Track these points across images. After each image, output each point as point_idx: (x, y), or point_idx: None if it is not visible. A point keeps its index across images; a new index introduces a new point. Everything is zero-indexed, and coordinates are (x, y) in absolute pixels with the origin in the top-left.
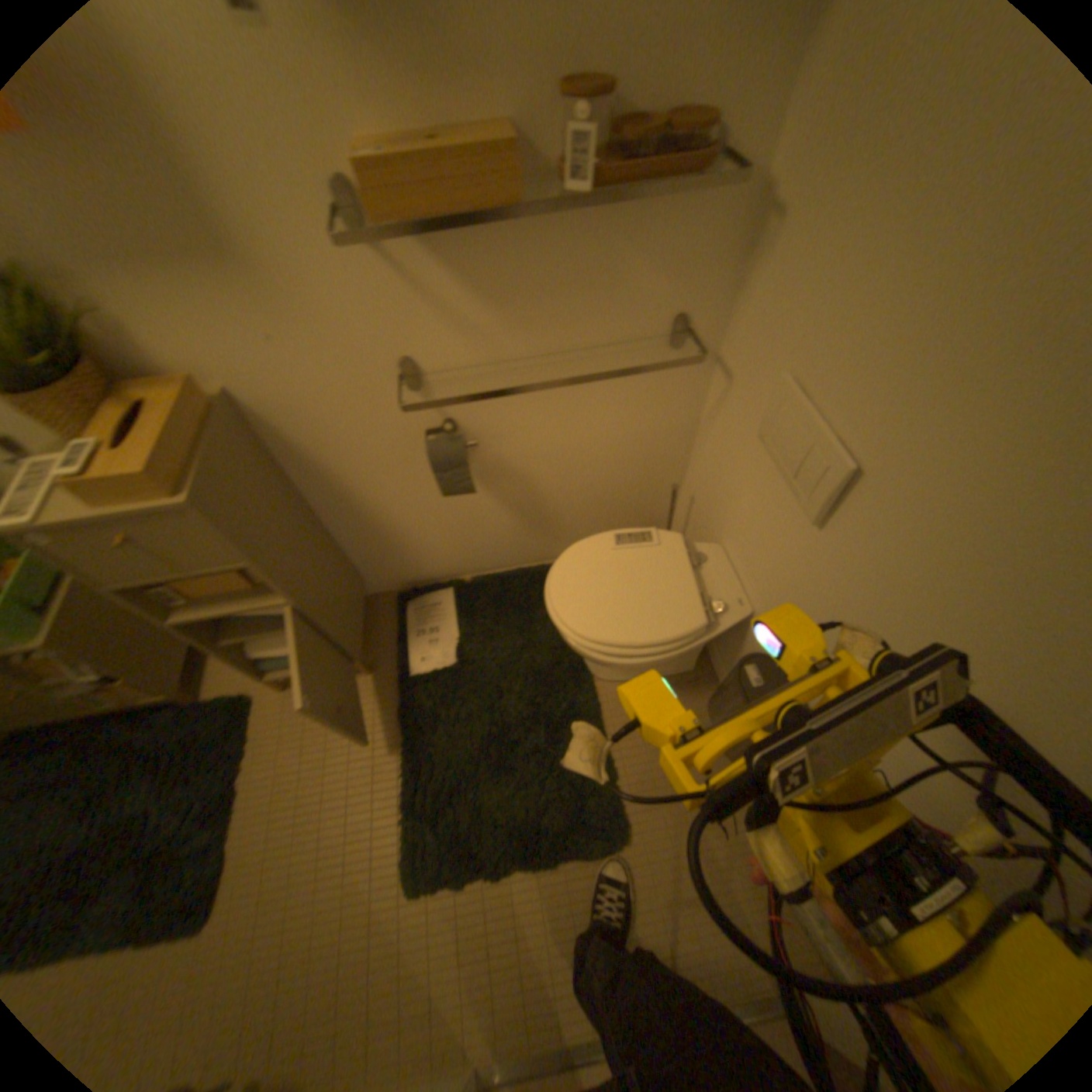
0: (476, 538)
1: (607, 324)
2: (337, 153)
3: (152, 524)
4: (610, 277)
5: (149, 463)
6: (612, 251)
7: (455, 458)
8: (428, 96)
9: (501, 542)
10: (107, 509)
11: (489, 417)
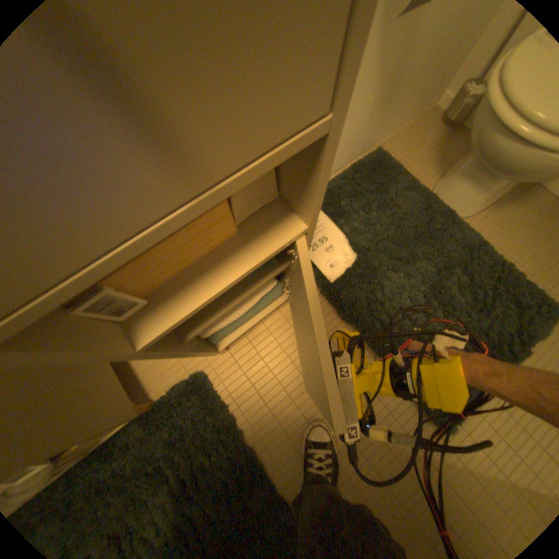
0: None
1: None
2: None
3: None
4: None
5: None
6: None
7: None
8: None
9: (352, 133)
10: None
11: None
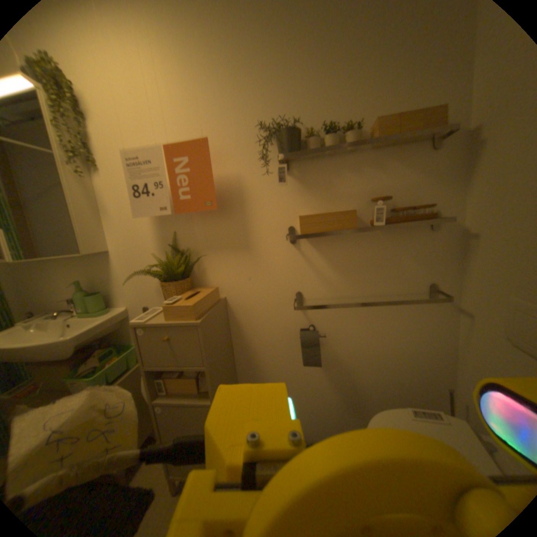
0: (316, 410)
1: (396, 284)
2: (295, 219)
3: (184, 332)
4: (396, 264)
5: (196, 304)
6: (396, 253)
7: (316, 340)
8: (327, 205)
9: (332, 418)
10: (173, 320)
11: (334, 326)
